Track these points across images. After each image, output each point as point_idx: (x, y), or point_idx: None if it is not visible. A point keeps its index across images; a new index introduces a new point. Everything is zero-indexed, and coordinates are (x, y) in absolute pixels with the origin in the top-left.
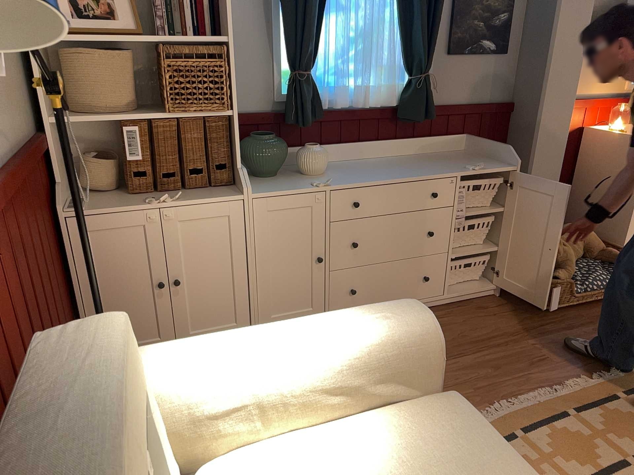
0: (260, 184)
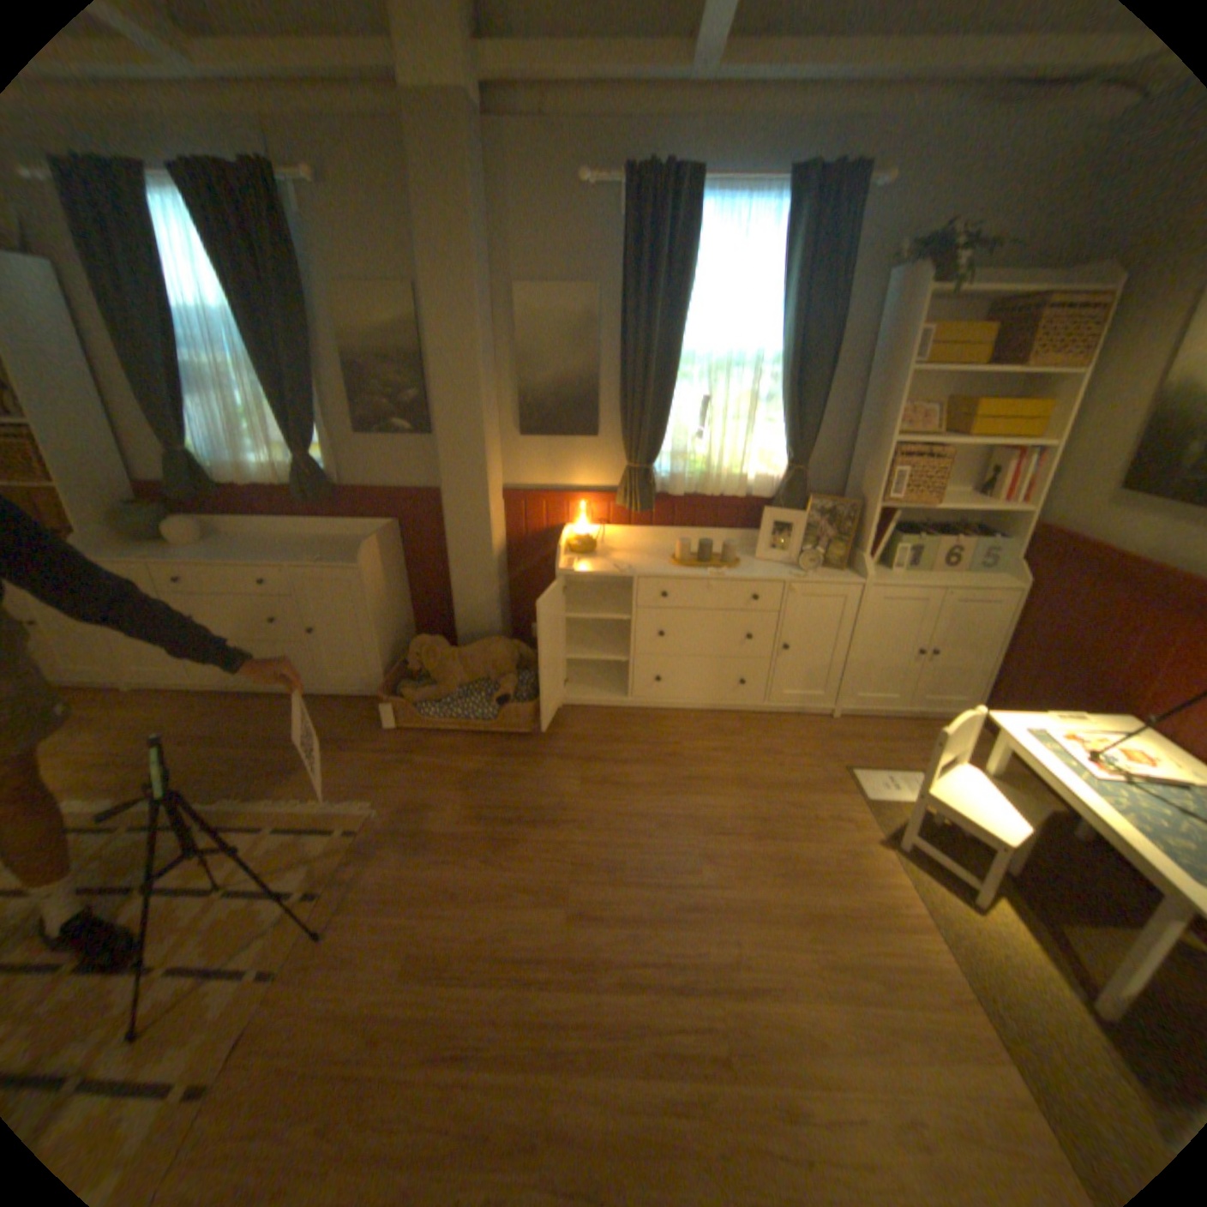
0: (112, 550)
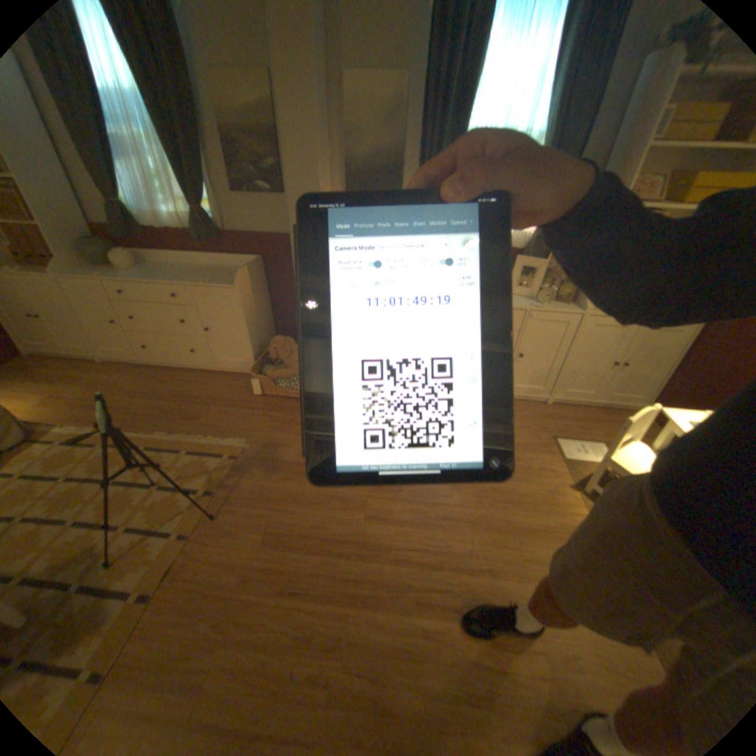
0: (79, 270)
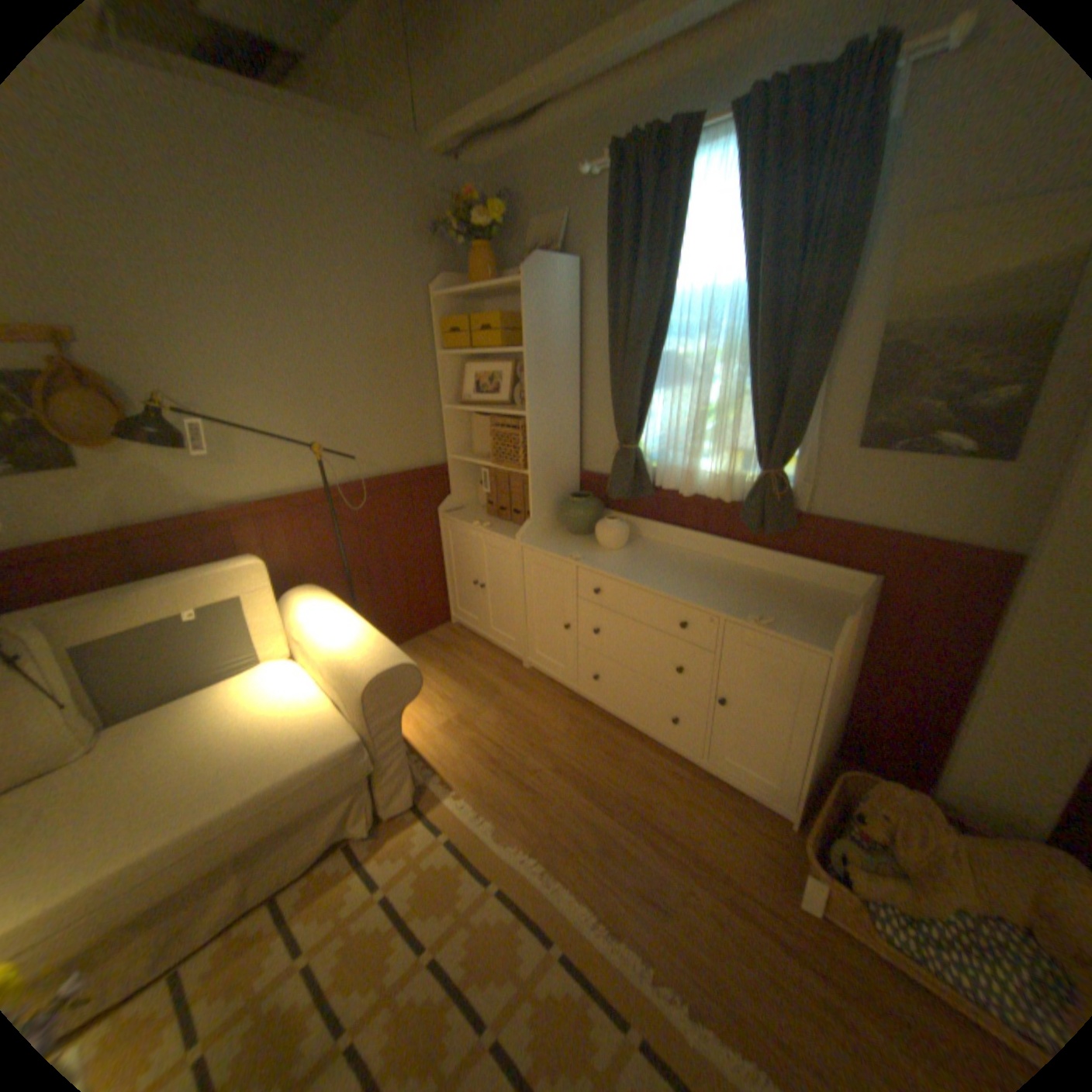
0: (553, 538)
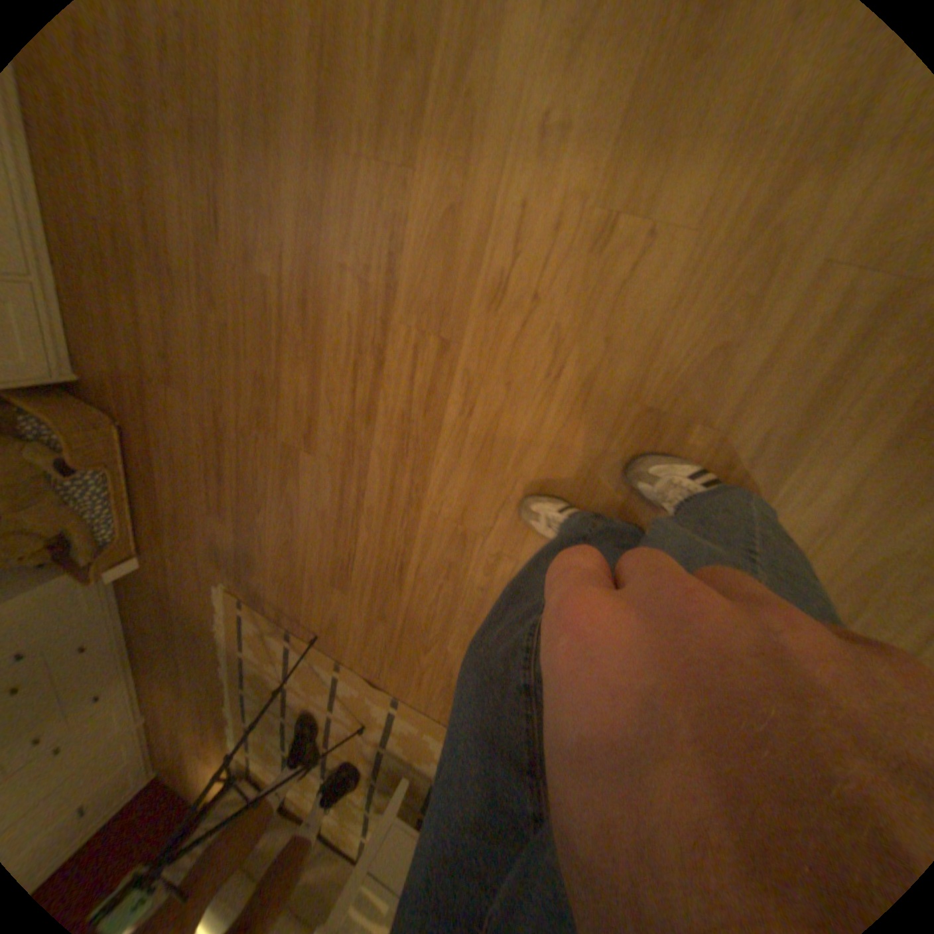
0: None
